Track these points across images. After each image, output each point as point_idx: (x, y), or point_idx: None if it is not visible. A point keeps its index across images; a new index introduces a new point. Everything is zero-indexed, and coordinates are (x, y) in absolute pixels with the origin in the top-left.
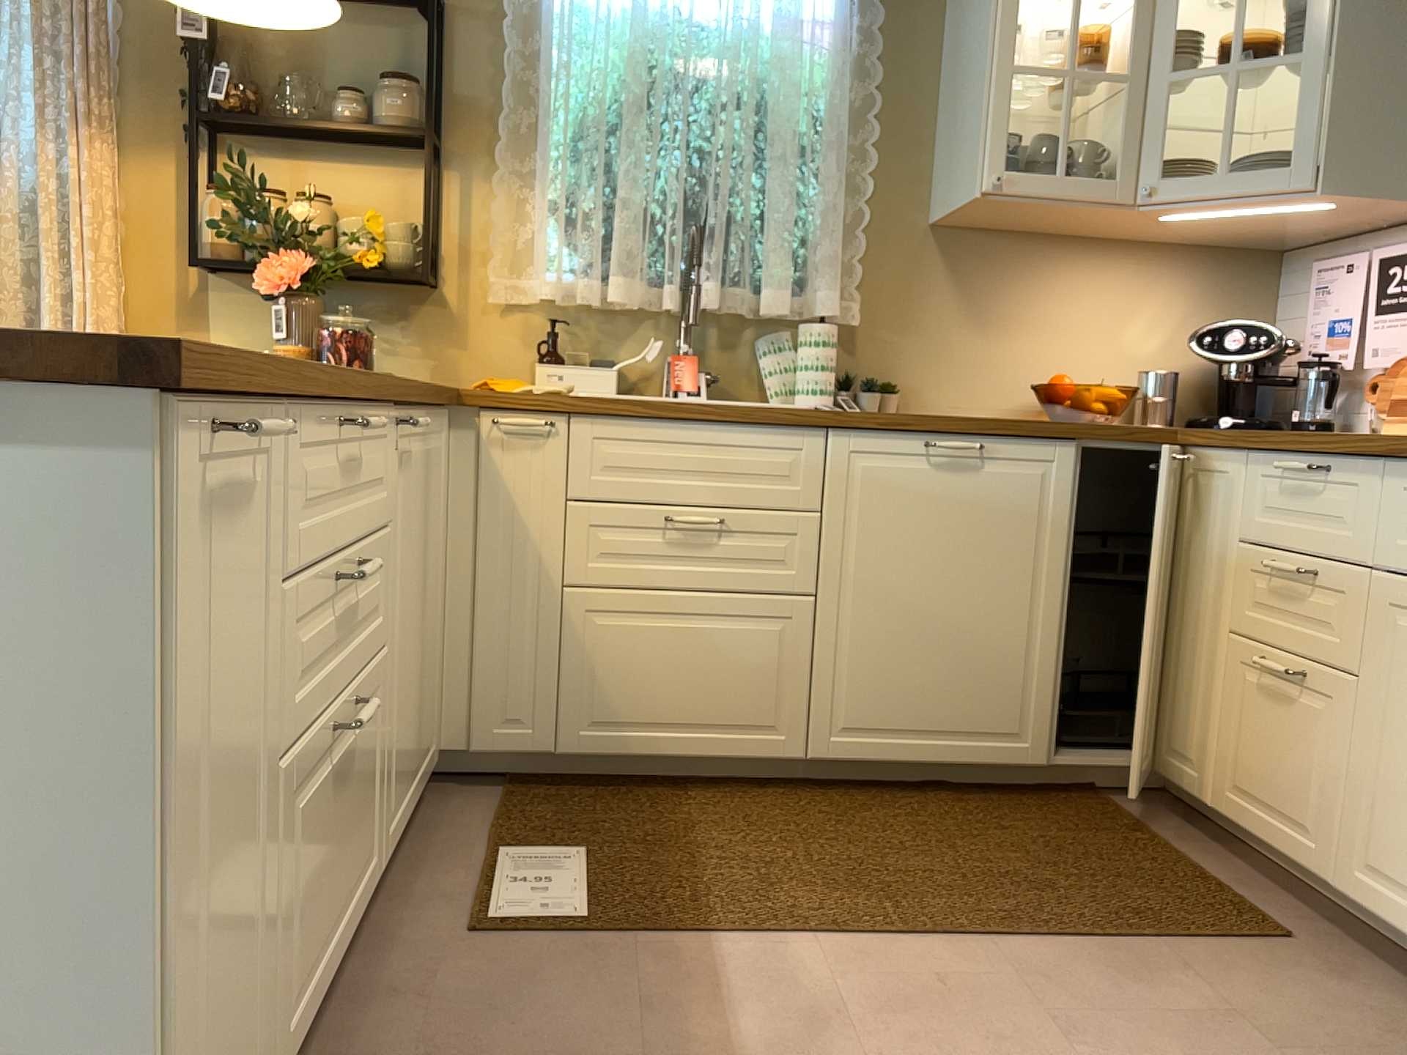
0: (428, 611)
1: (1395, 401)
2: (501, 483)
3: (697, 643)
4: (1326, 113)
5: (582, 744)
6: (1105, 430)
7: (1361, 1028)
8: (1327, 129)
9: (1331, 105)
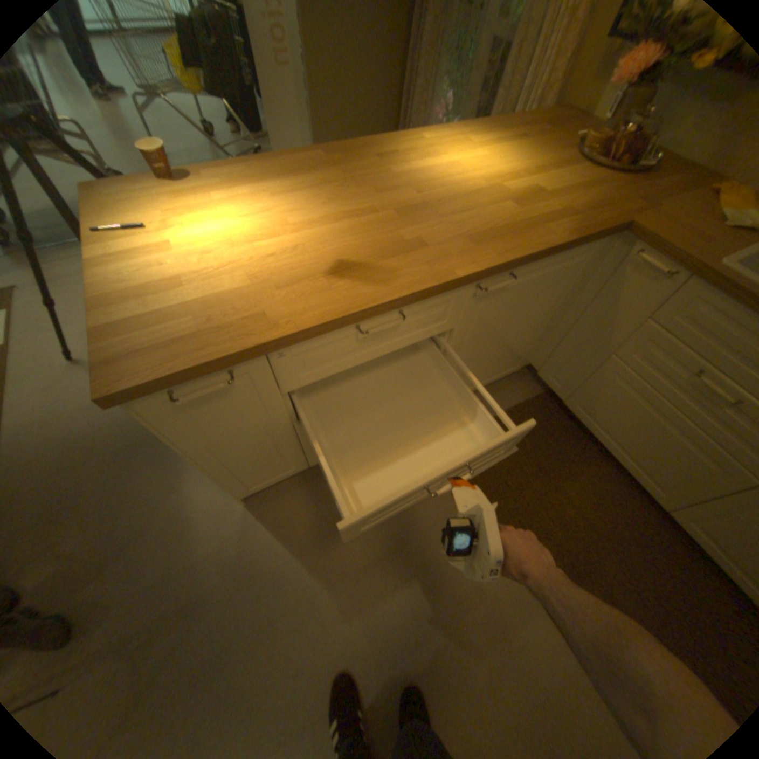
0: (525, 332)
1: None
2: (622, 287)
3: (660, 431)
4: None
5: (576, 410)
6: None
7: None
8: None
9: None
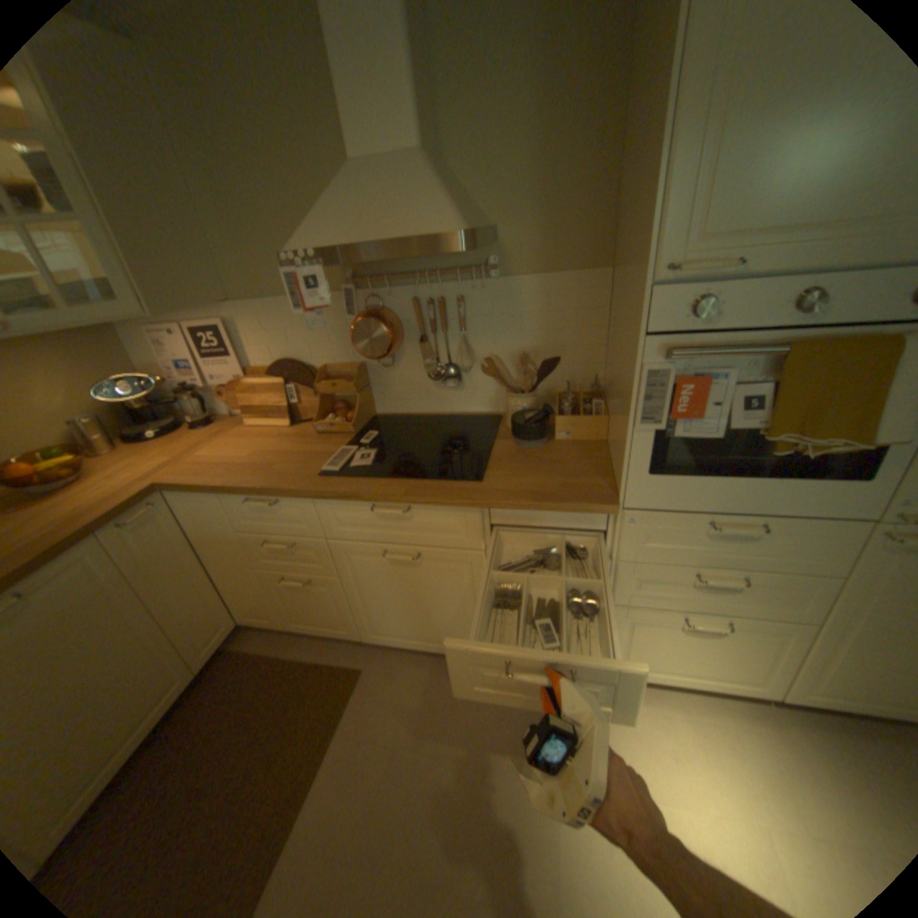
0: None
1: (239, 405)
2: None
3: None
4: (121, 260)
5: None
6: (108, 517)
7: (413, 698)
8: (130, 273)
9: (122, 257)
